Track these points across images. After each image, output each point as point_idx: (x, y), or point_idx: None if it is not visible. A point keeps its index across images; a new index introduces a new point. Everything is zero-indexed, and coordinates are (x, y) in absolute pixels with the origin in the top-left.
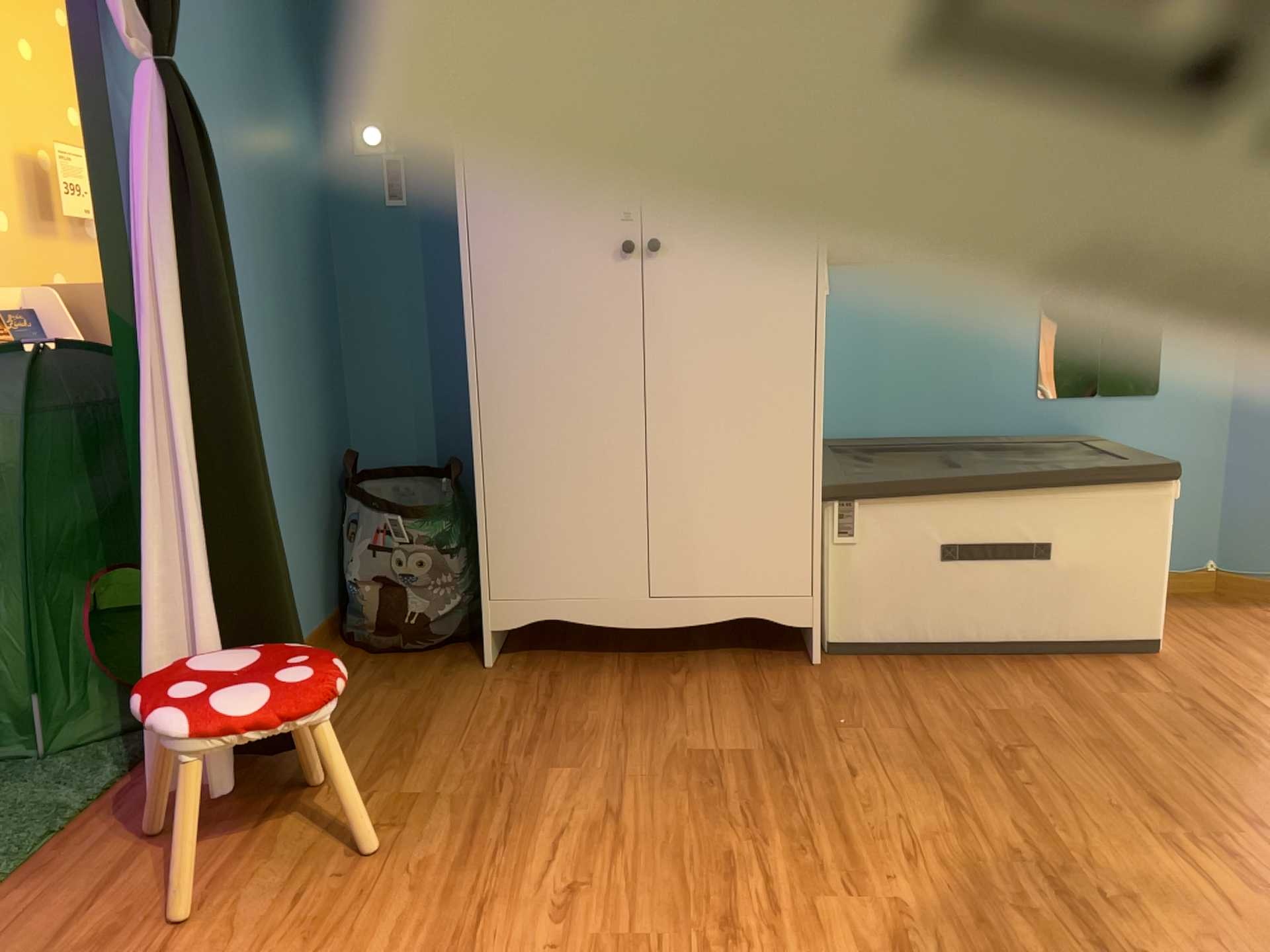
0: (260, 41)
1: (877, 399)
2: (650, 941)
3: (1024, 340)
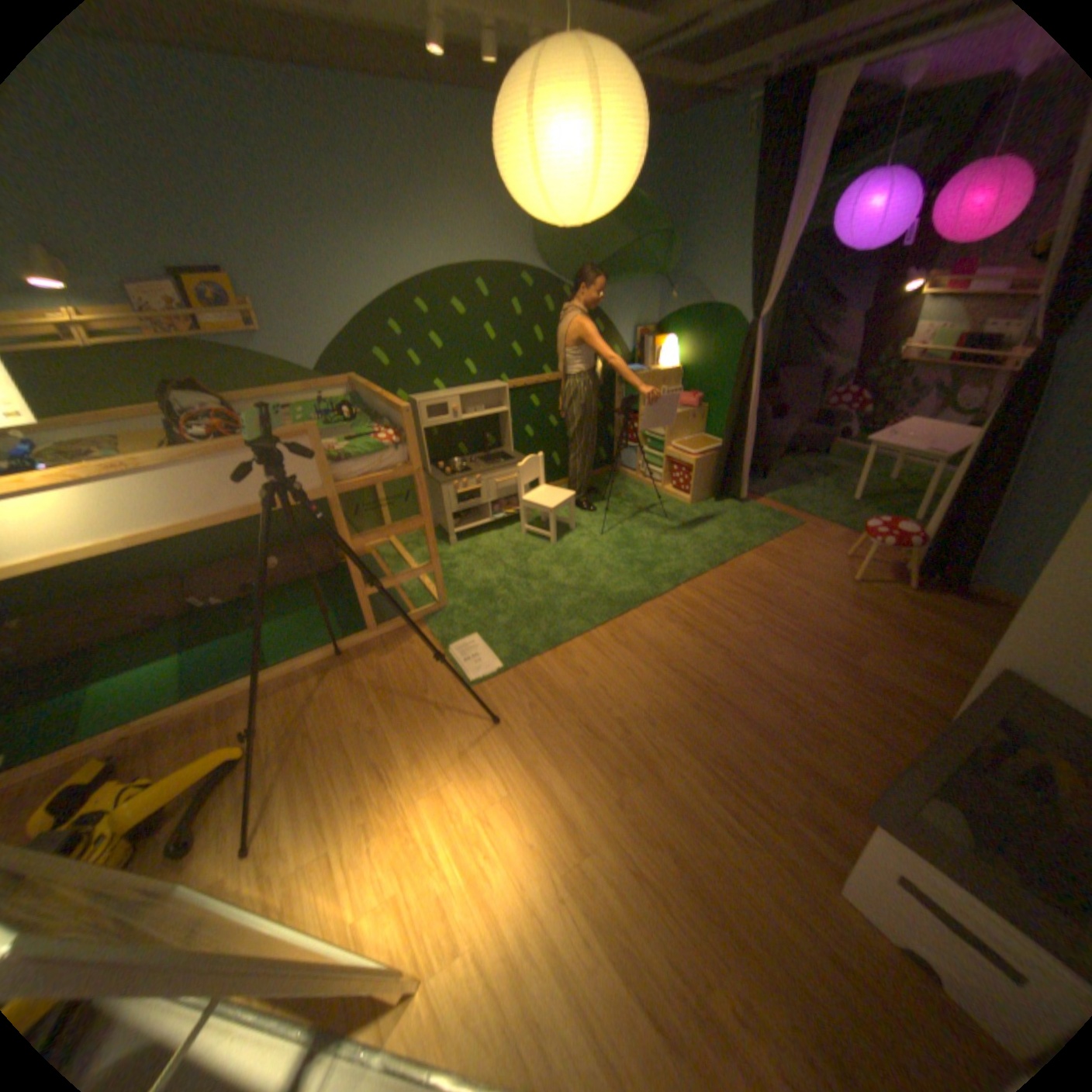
0: None
1: None
2: (776, 595)
3: None
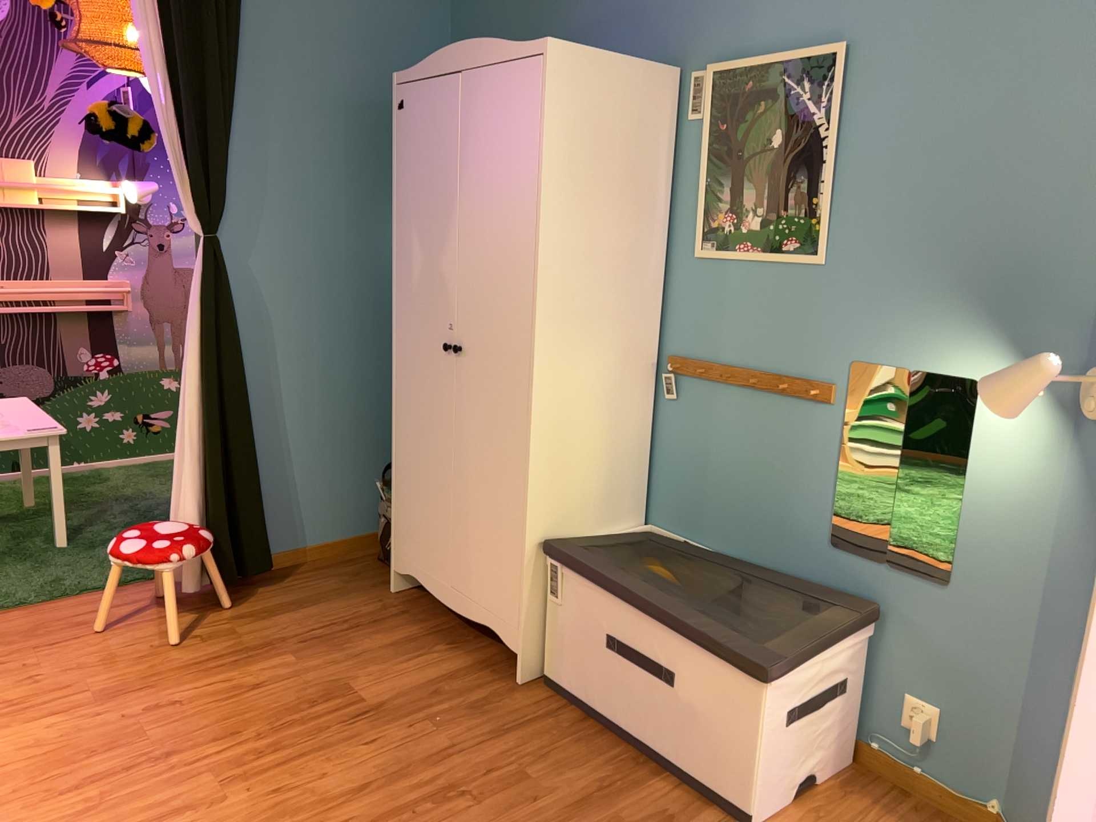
0: (365, 193)
1: (704, 499)
2: (147, 740)
3: (822, 484)
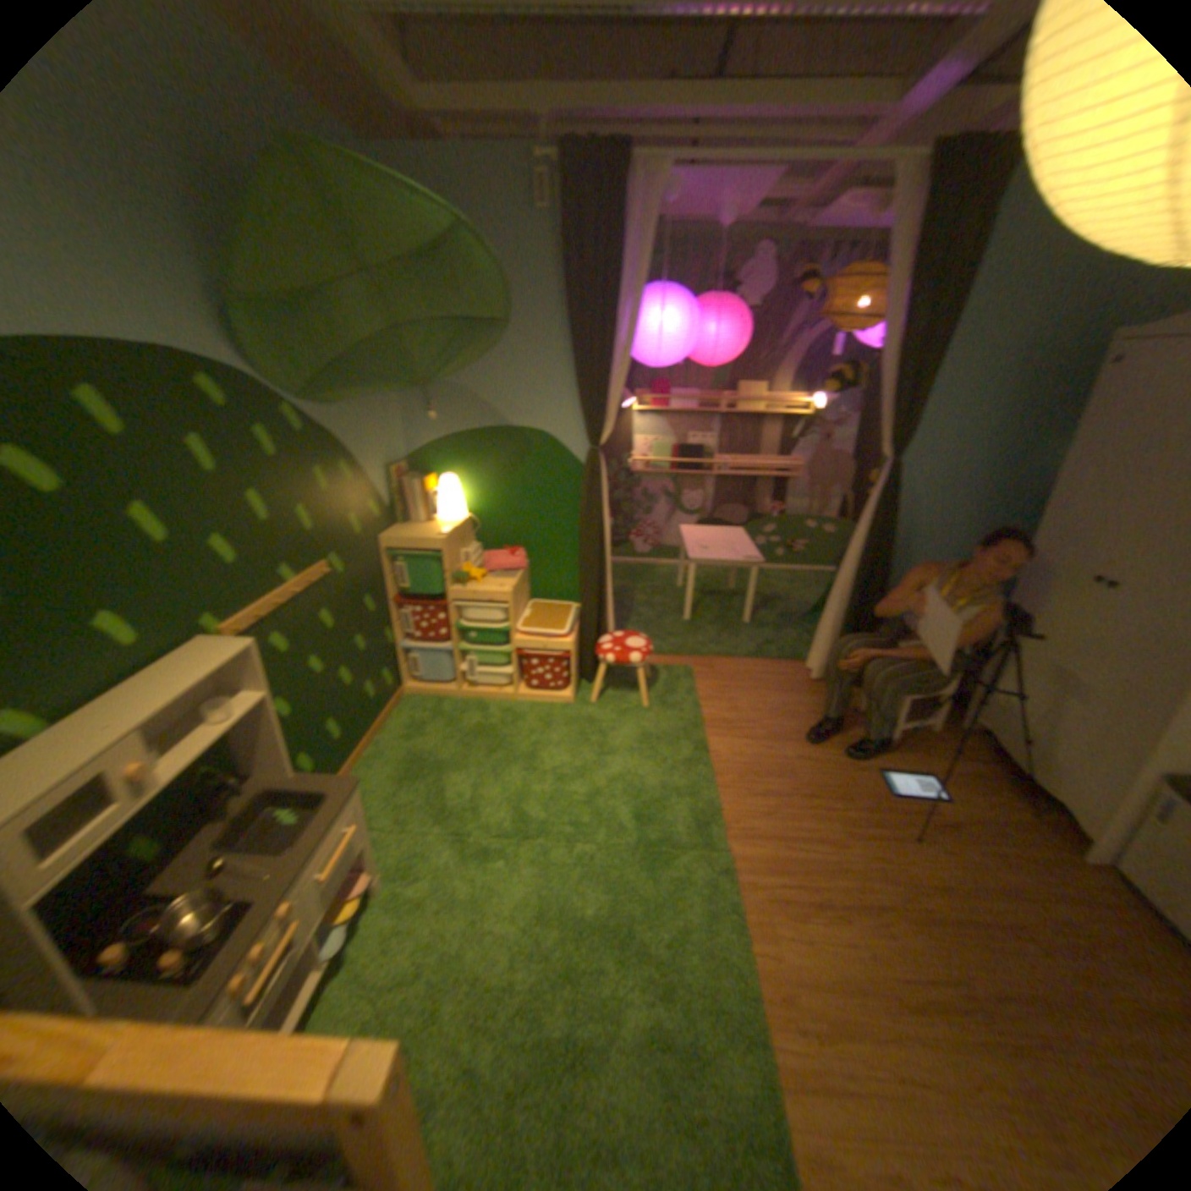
0: (1027, 423)
1: None
2: (797, 781)
3: None
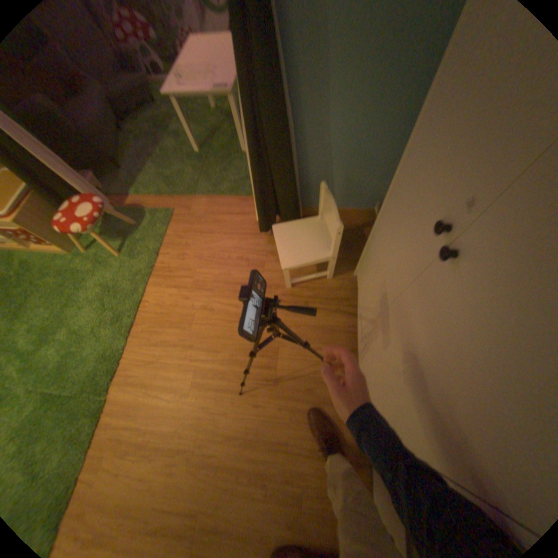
0: None
1: None
2: (189, 332)
3: None
